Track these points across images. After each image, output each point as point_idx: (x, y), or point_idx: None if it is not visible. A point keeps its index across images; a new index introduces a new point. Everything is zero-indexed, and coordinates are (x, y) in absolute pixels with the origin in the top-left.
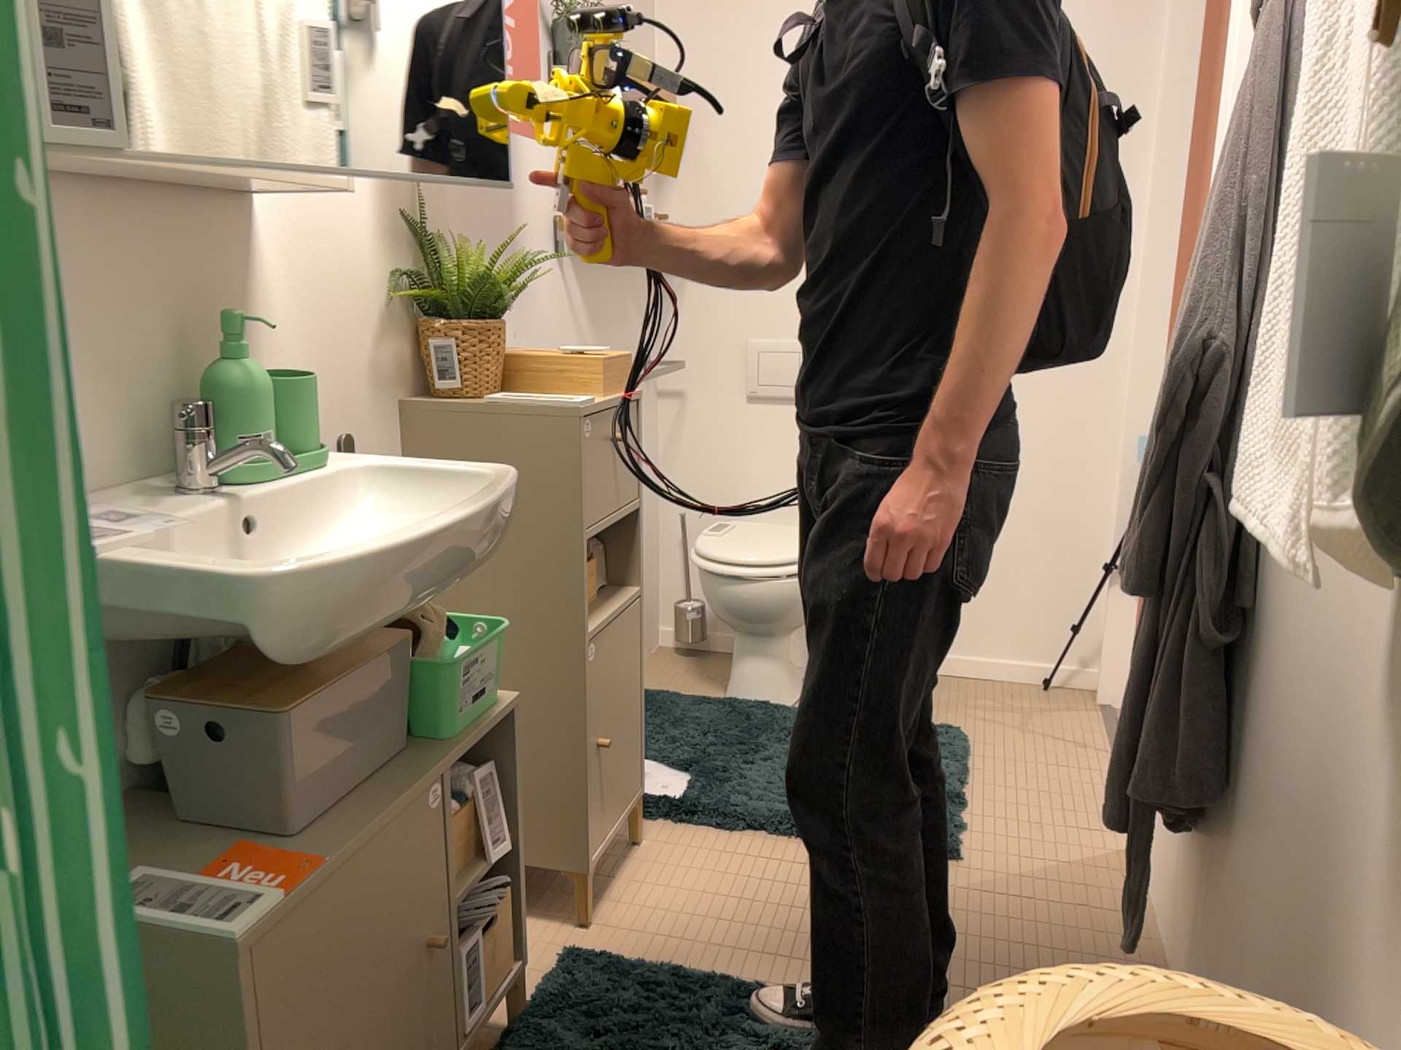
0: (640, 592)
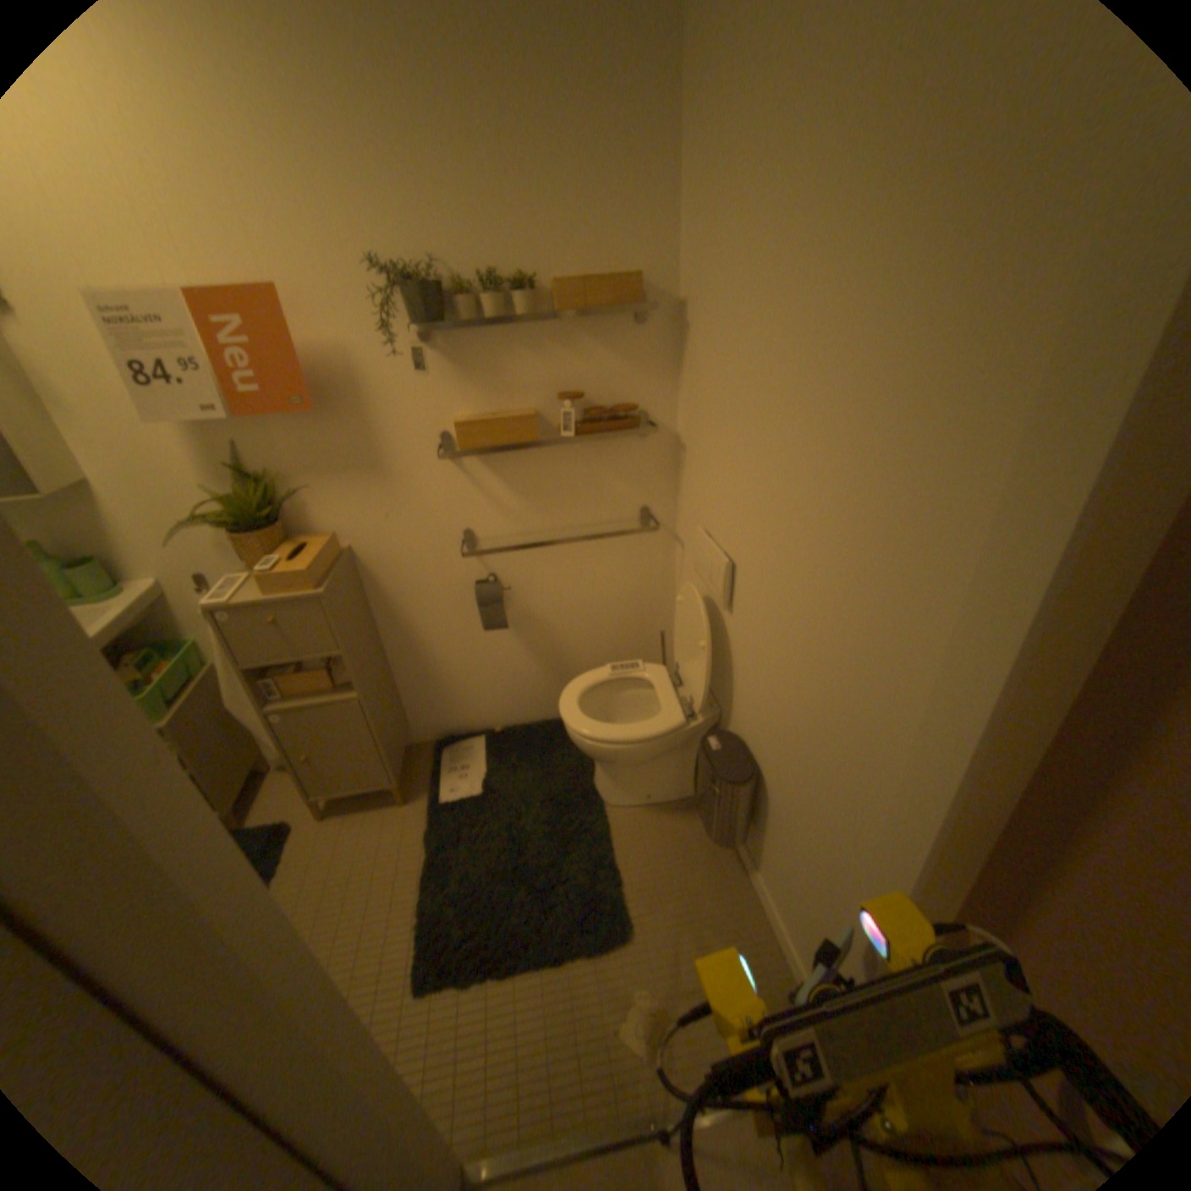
0: (360, 698)
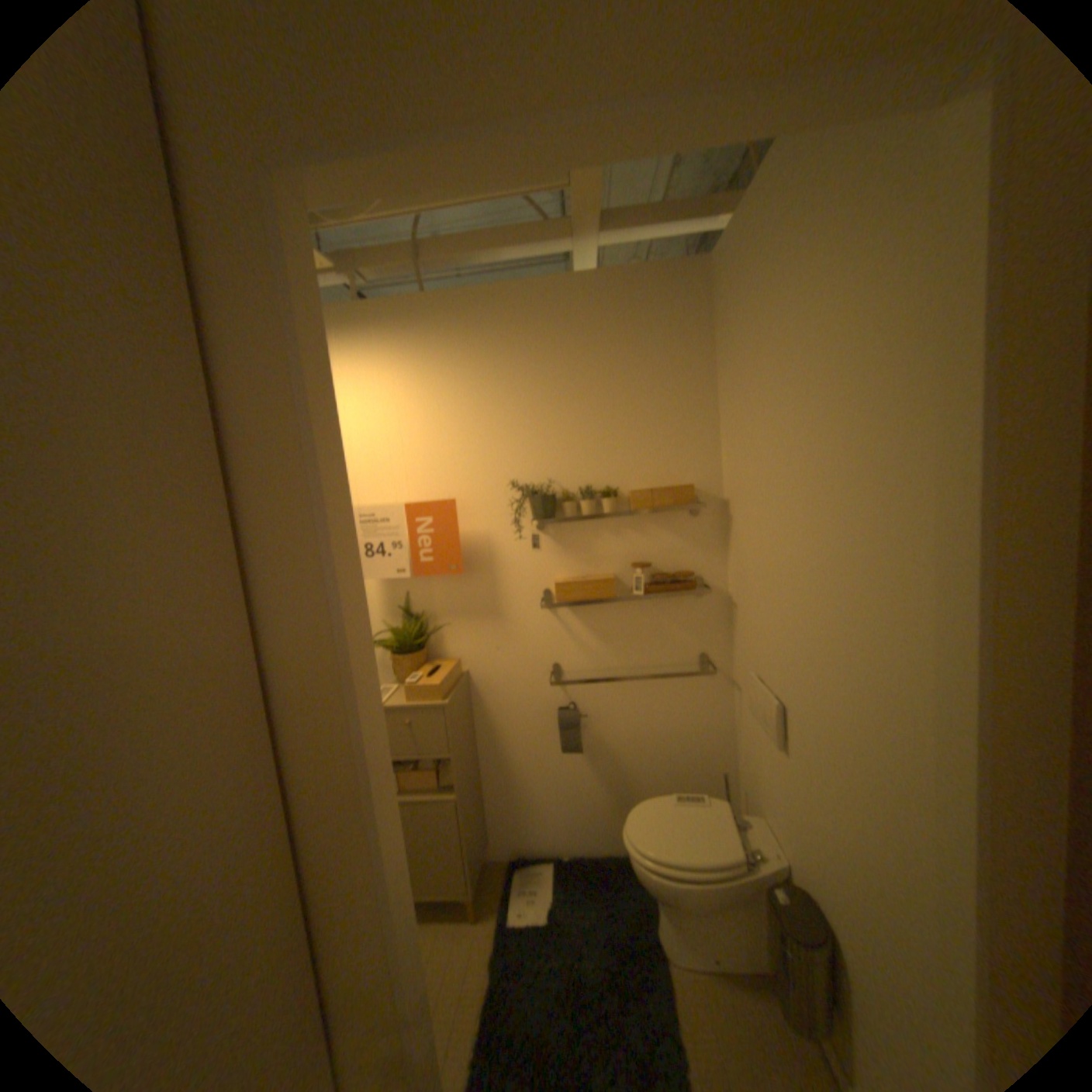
0: (456, 802)
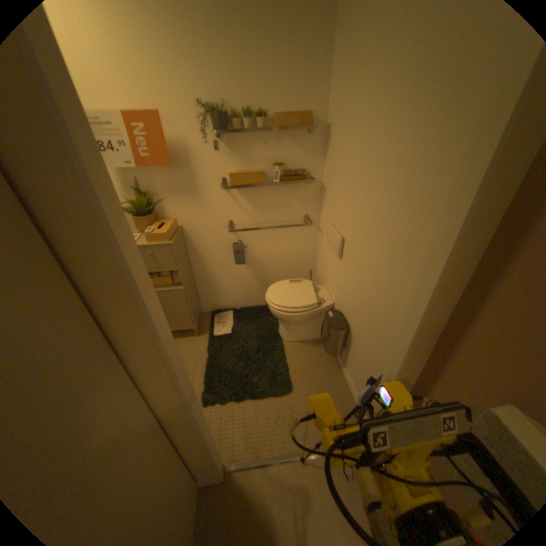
0: (184, 289)
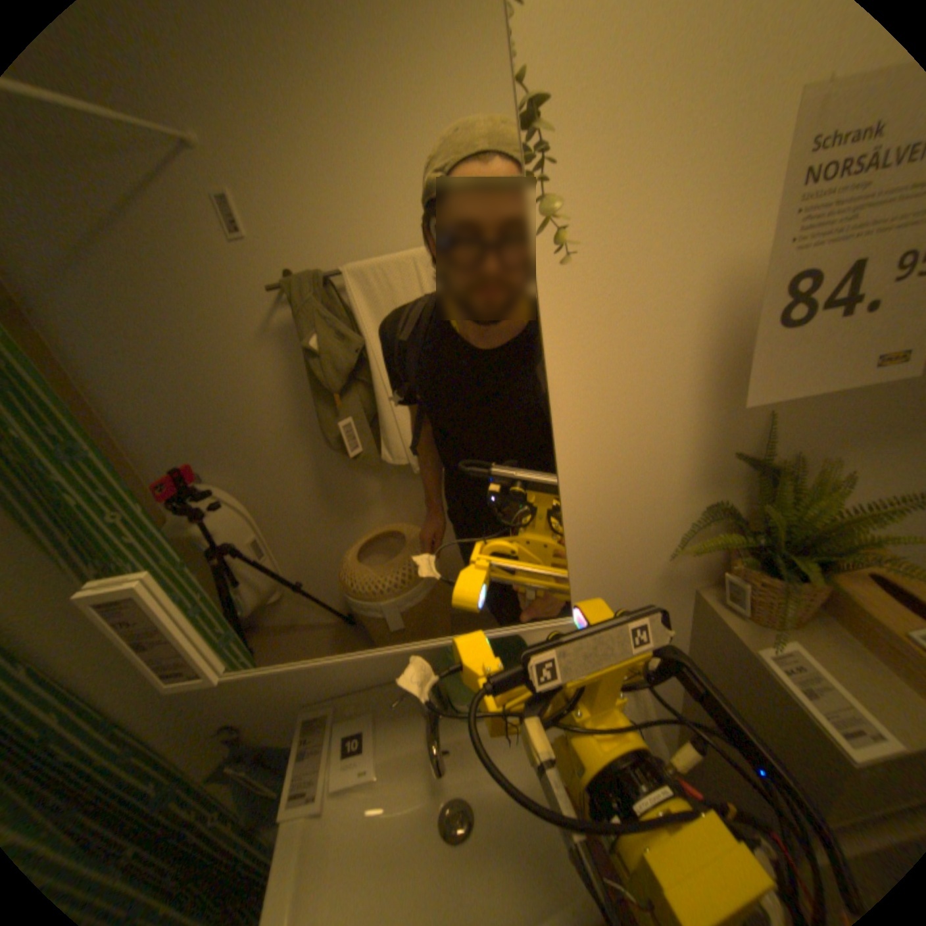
0: None
